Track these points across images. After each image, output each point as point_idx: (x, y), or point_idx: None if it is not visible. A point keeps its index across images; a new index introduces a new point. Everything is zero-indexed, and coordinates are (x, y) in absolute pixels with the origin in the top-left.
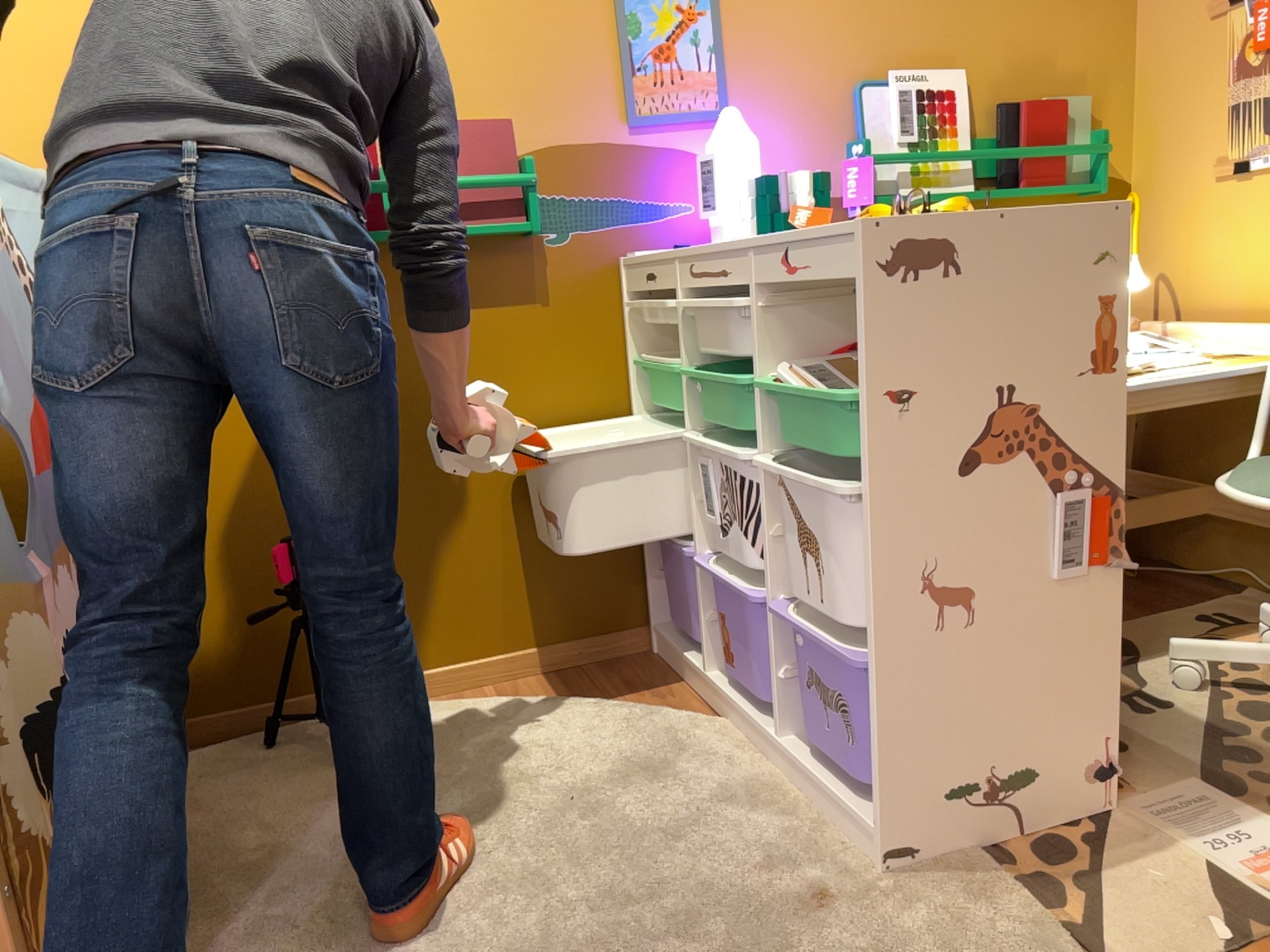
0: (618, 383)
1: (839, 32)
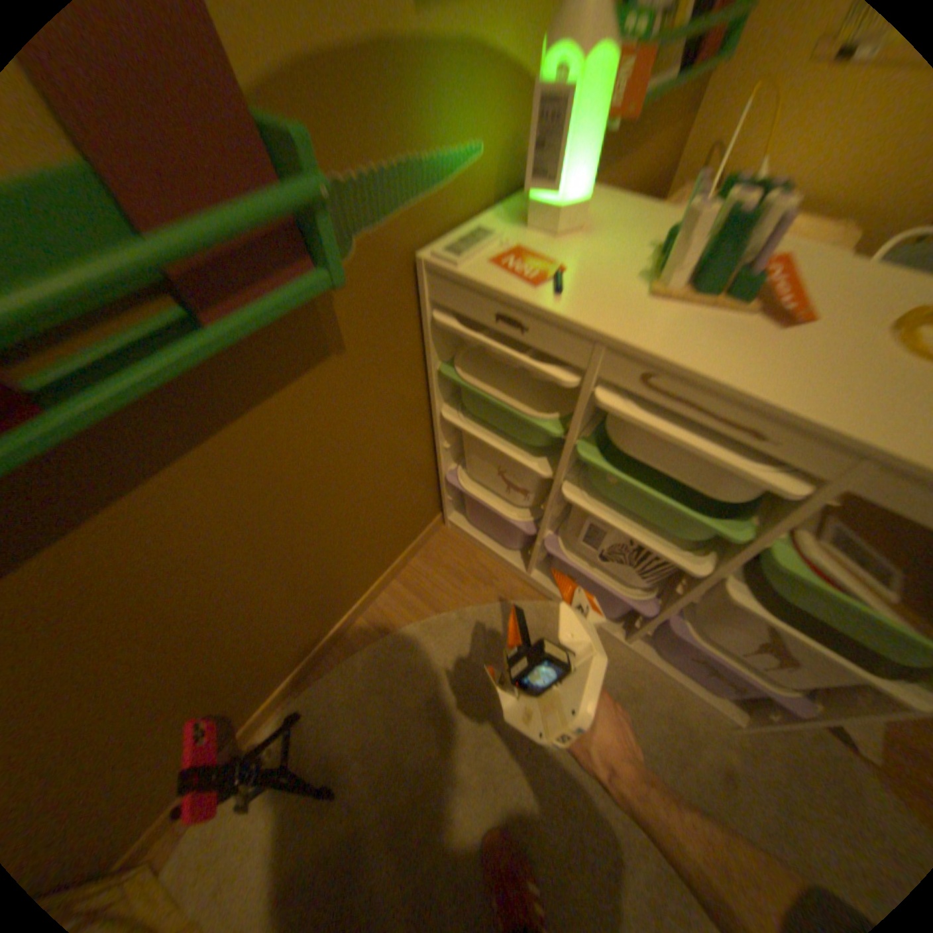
0: (418, 388)
1: None
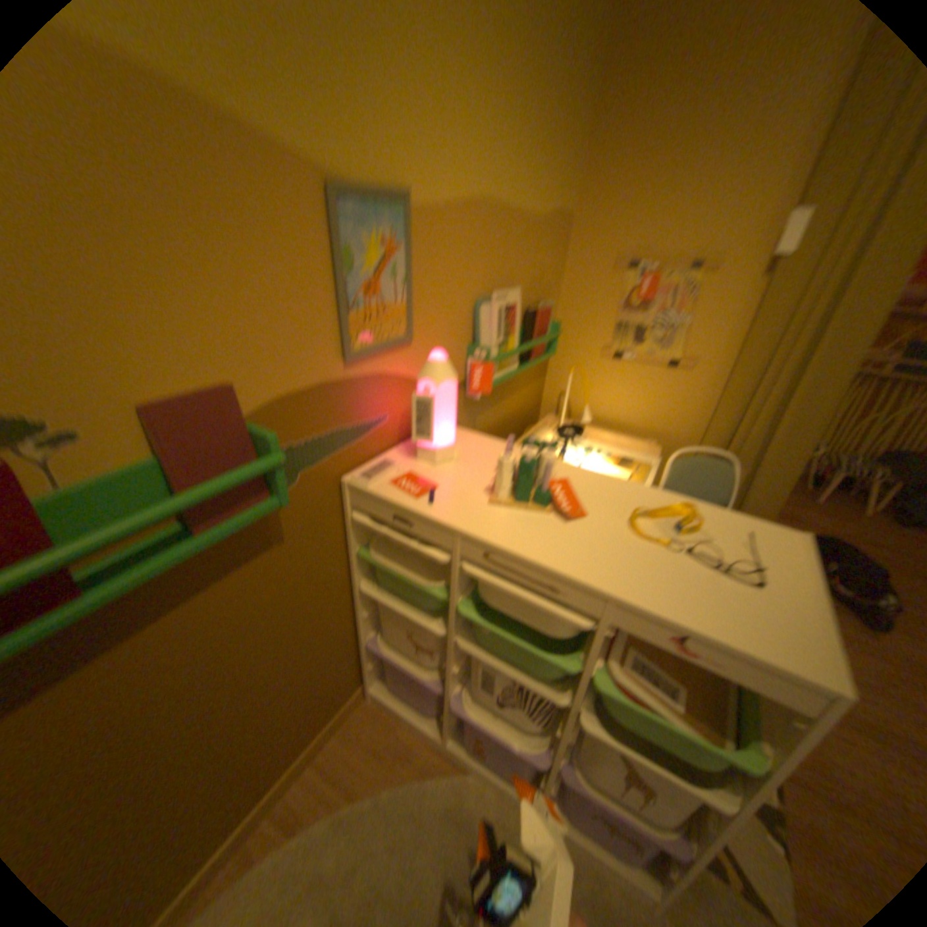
0: (341, 565)
1: (473, 258)
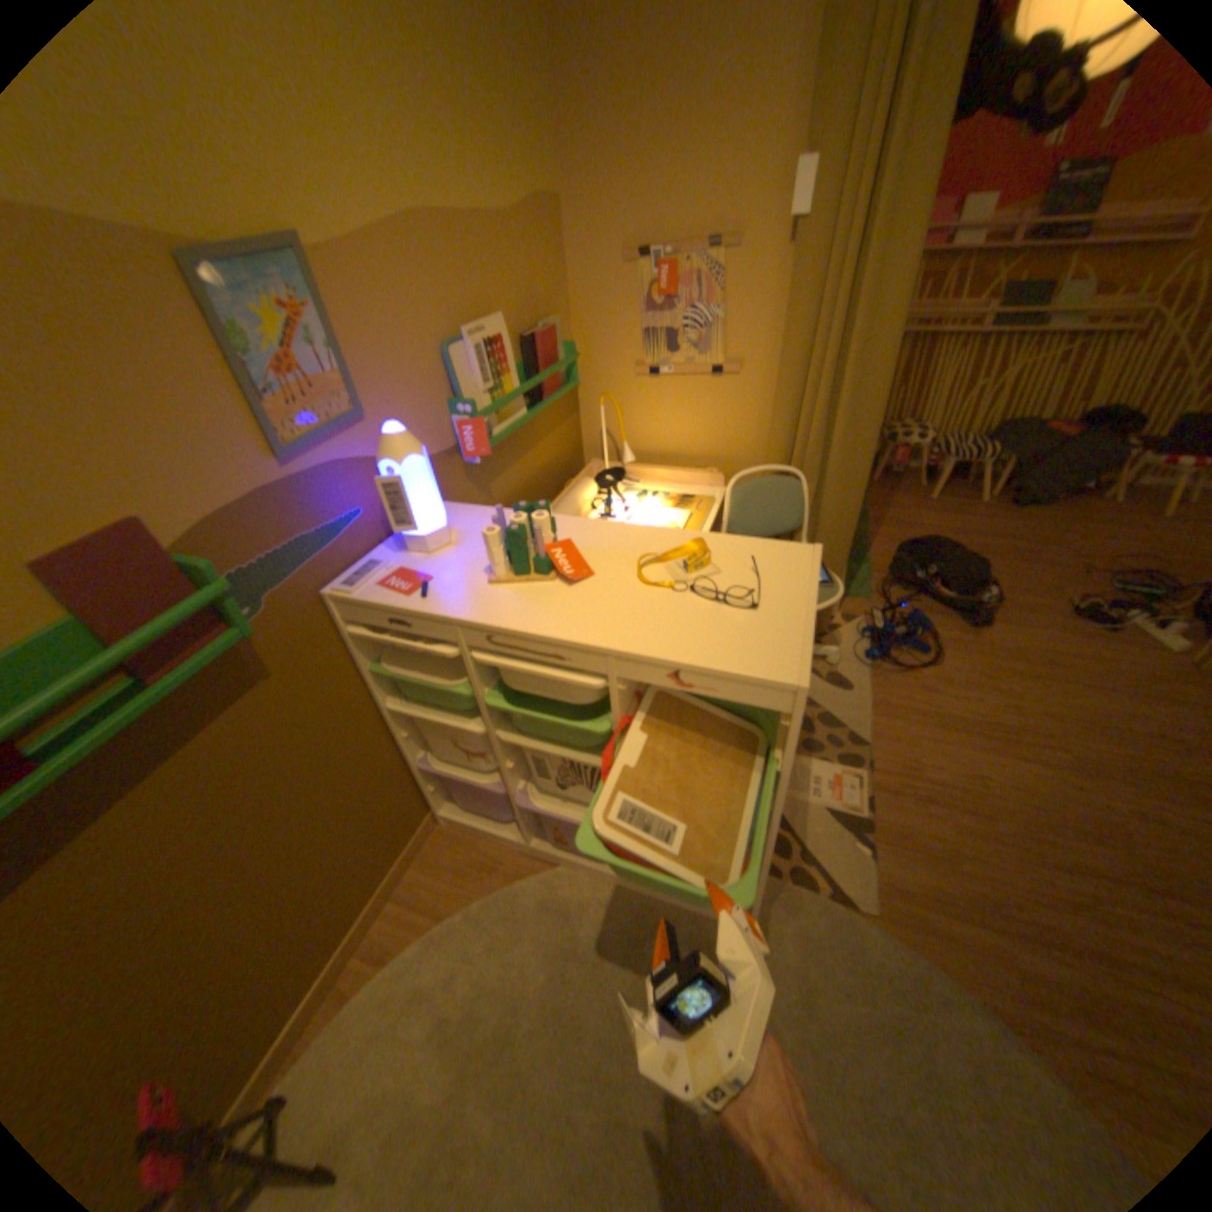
0: (356, 689)
1: (419, 295)
